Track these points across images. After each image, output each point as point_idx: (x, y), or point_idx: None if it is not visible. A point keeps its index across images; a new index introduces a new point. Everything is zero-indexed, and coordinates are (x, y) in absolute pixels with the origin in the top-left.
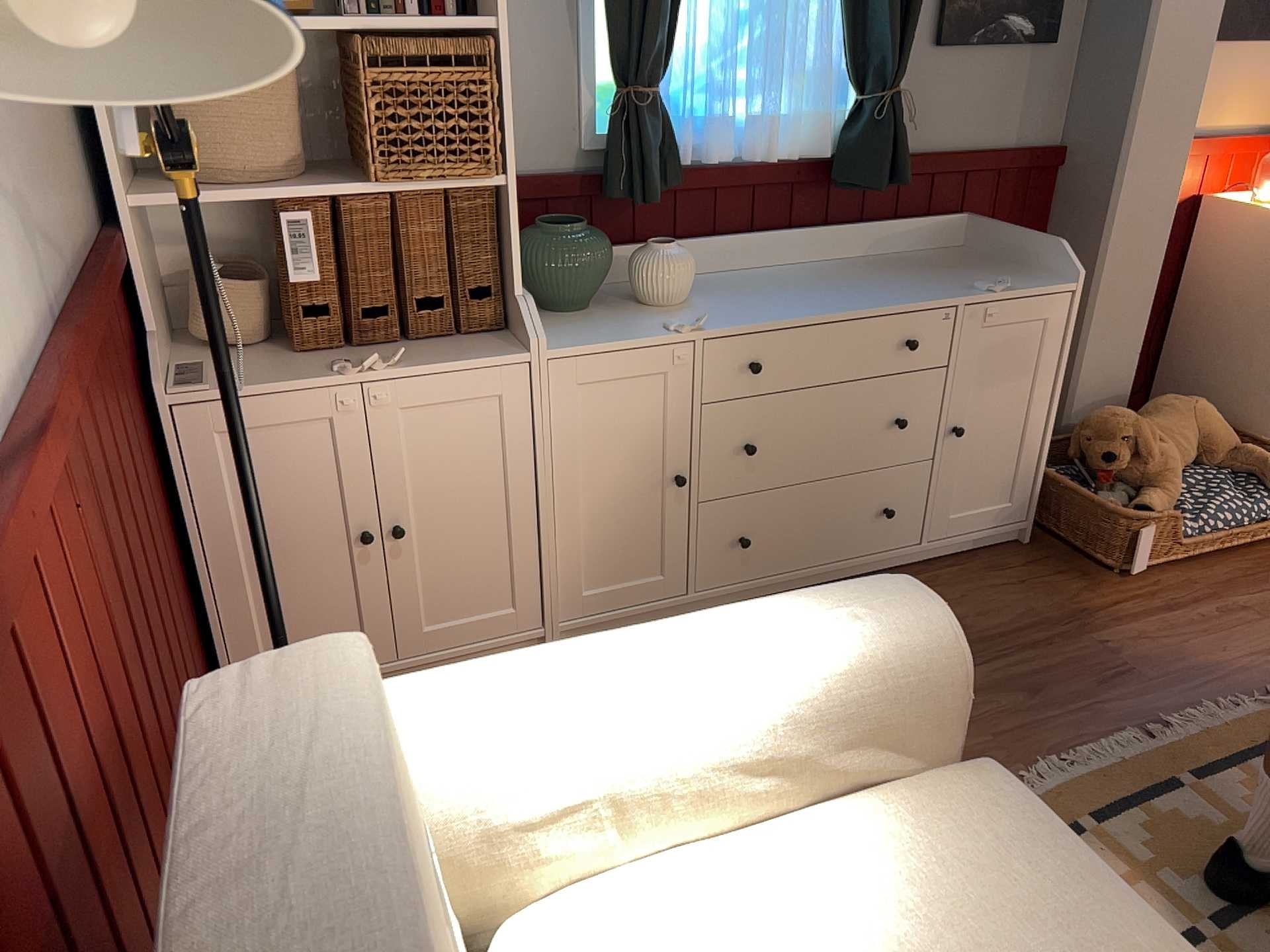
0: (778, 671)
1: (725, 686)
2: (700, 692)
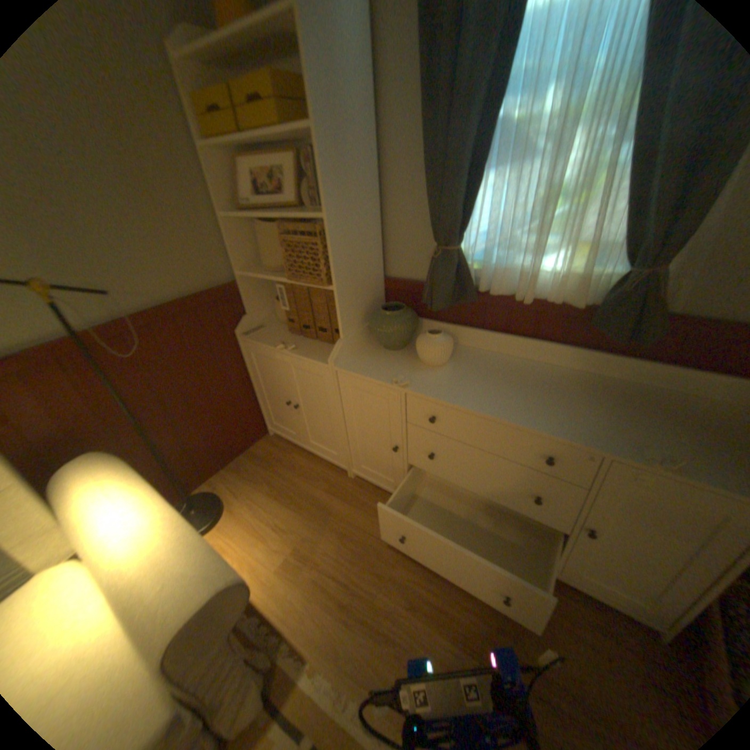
0: (122, 573)
1: (111, 558)
2: (106, 552)
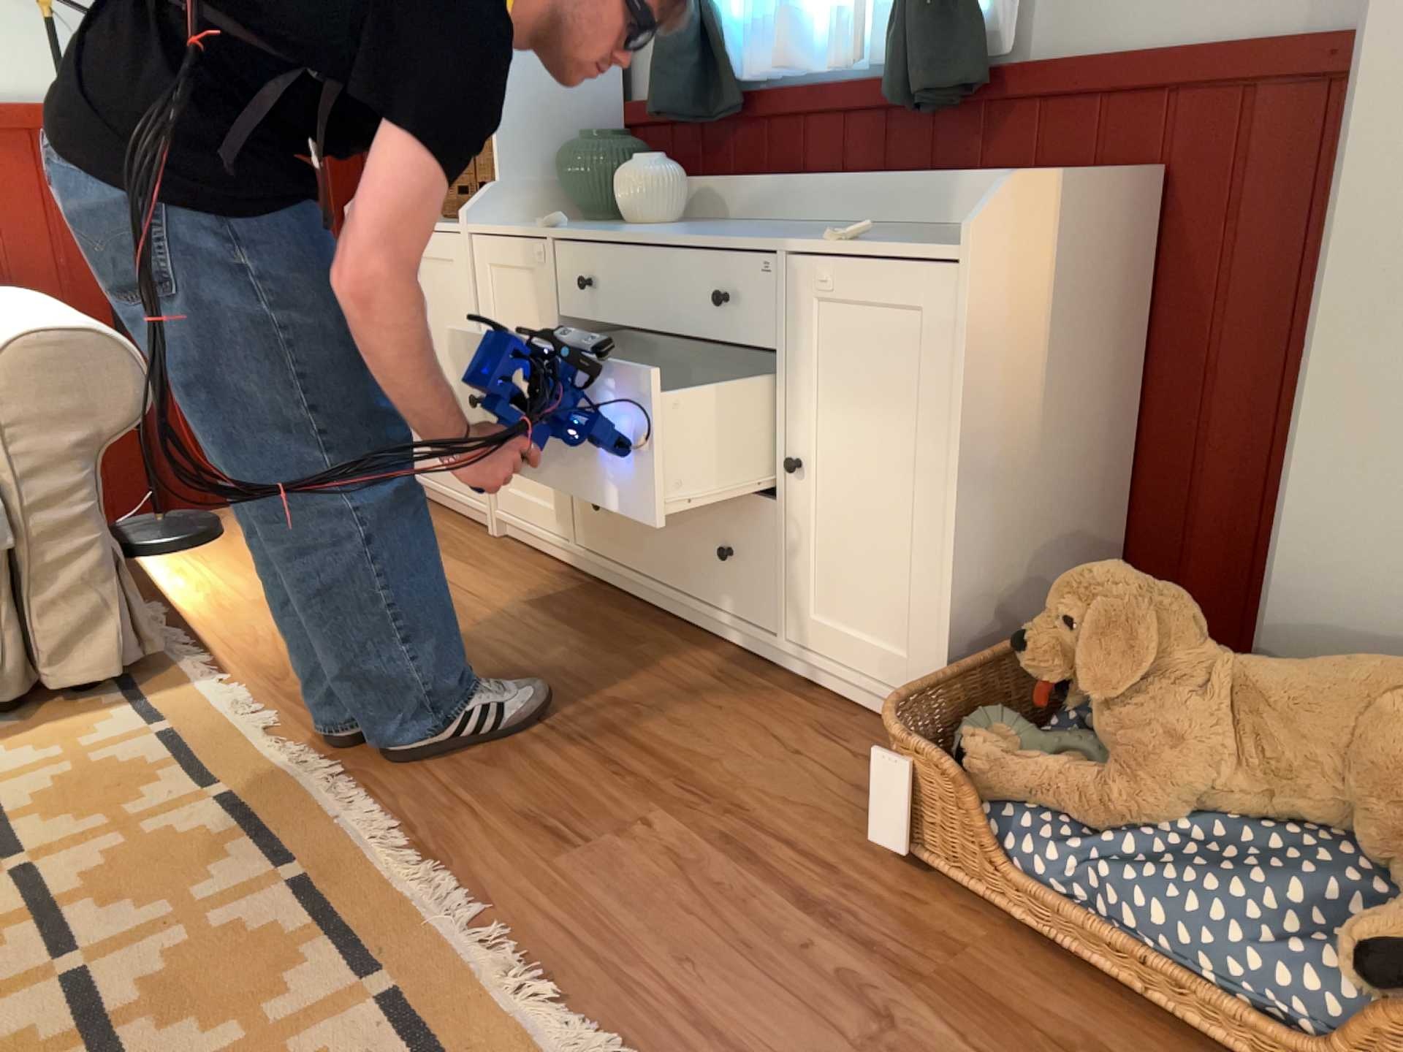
0: None
1: None
2: None
